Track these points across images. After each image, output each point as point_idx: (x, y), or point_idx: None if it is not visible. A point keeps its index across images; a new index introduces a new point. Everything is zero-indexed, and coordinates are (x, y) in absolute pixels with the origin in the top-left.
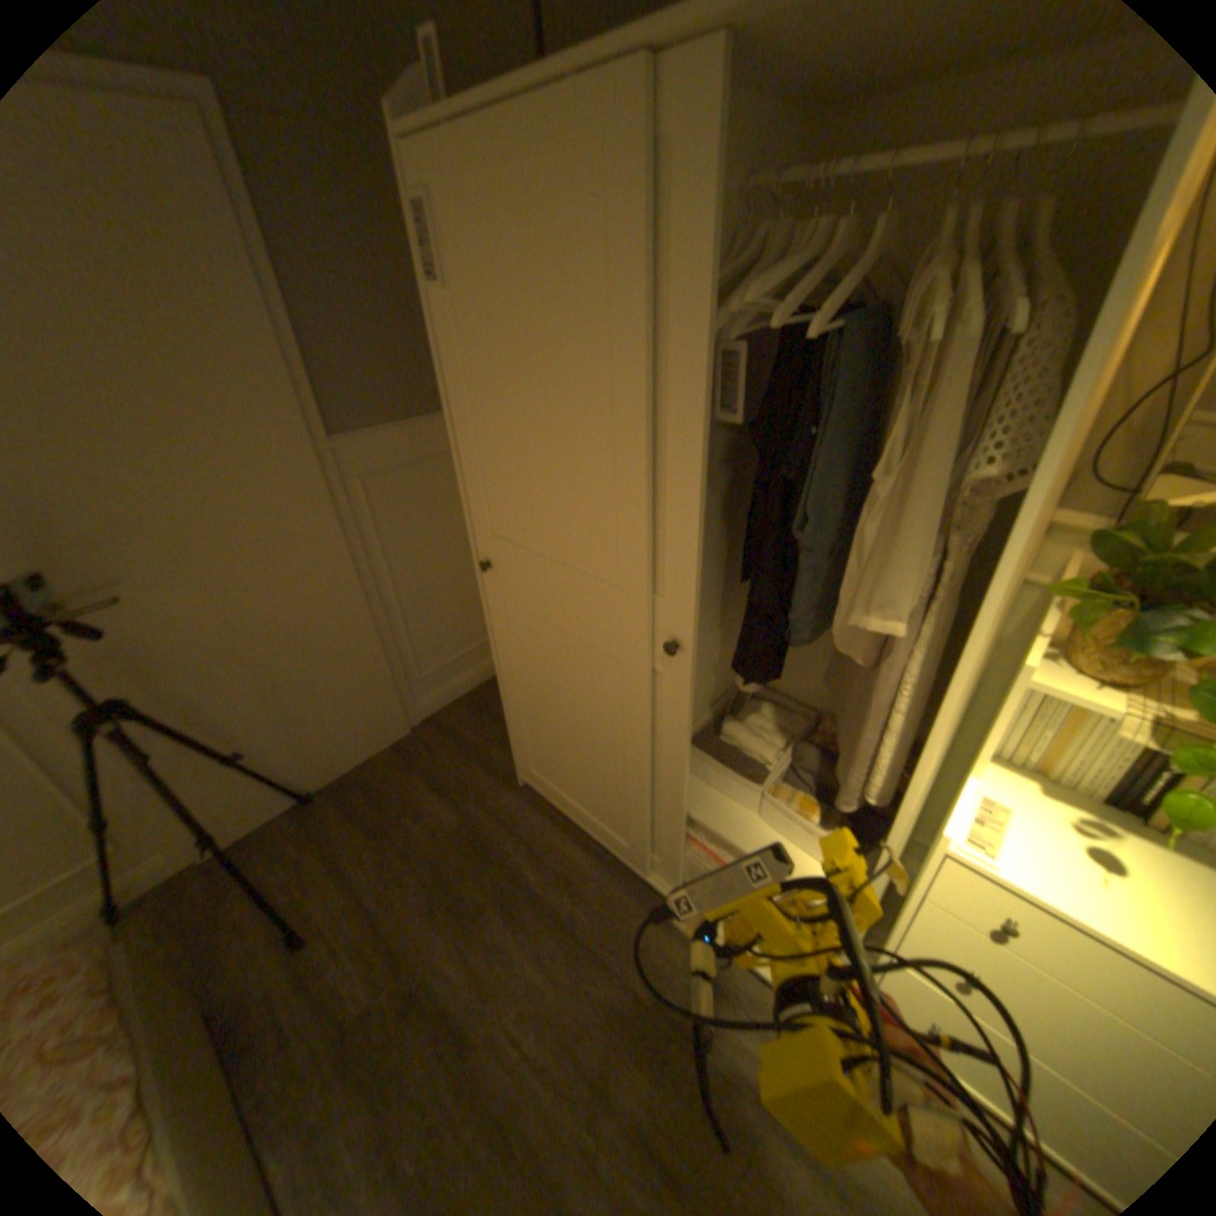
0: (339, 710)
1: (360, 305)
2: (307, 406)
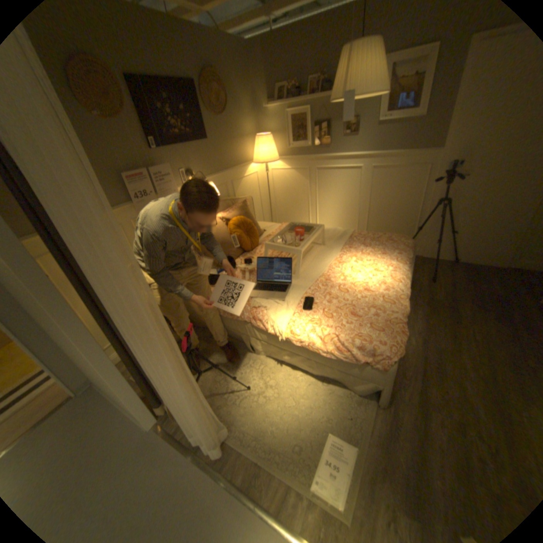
0: (491, 242)
1: None
2: None
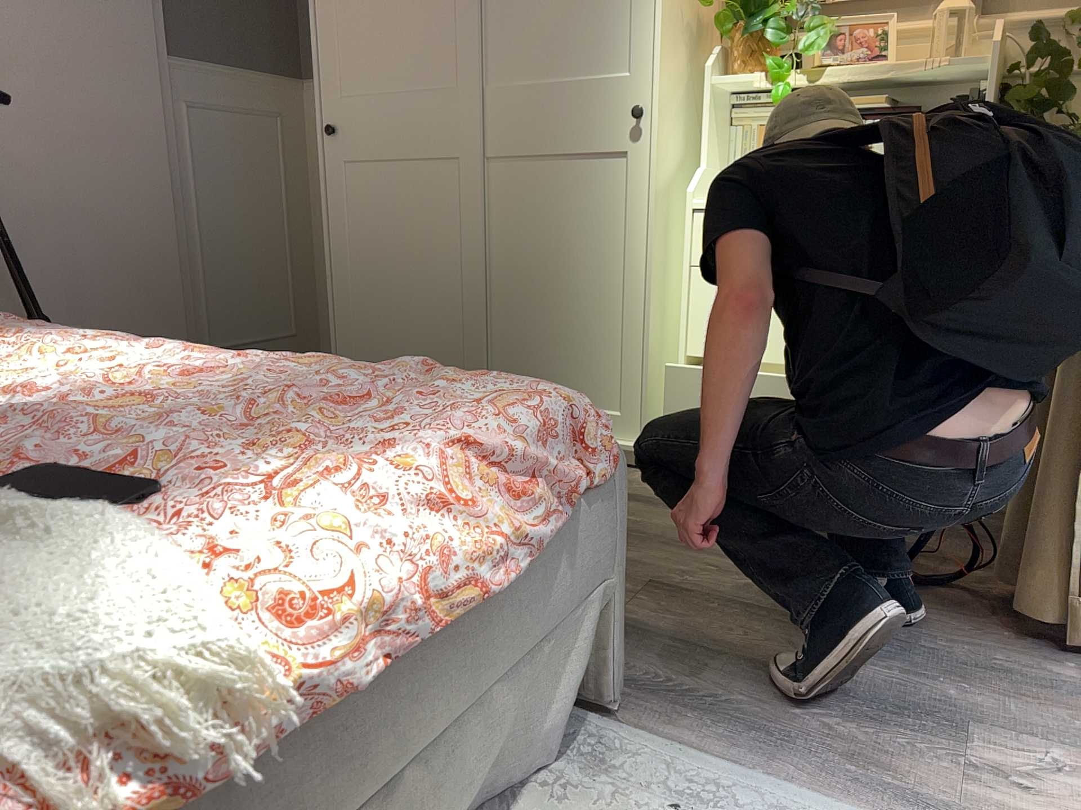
0: None
1: None
2: (159, 24)
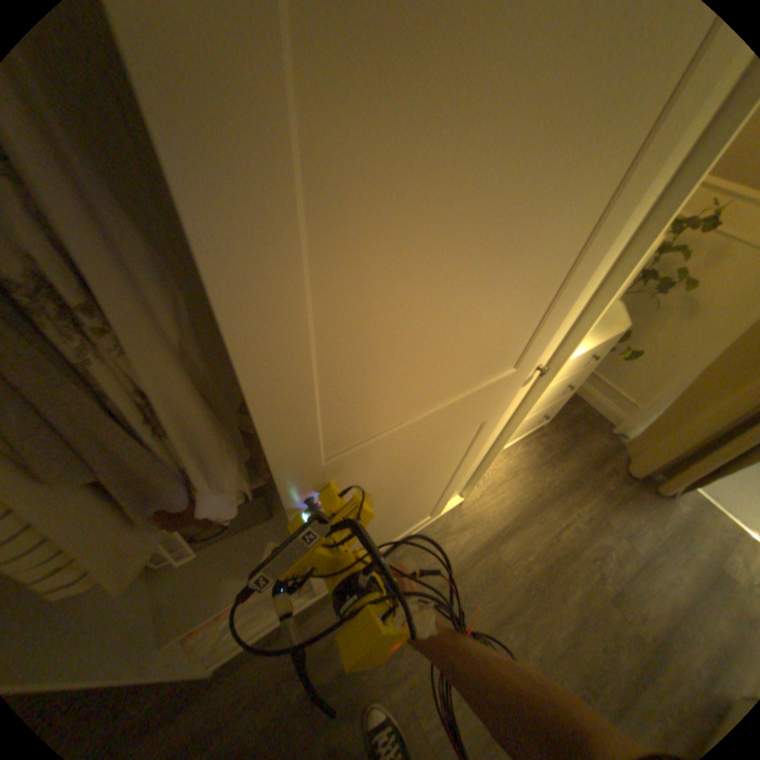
0: None
1: None
2: None
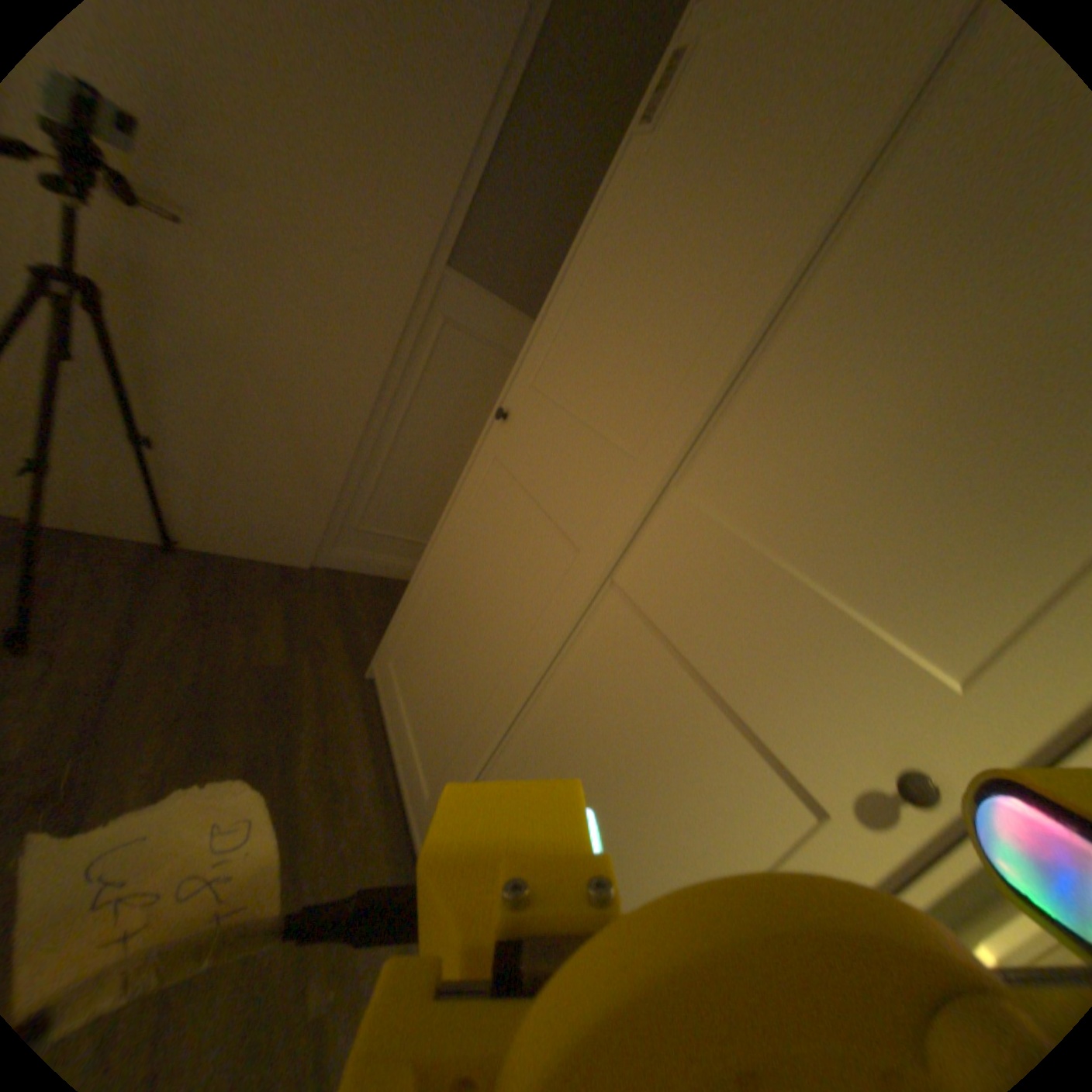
0: (267, 492)
1: (543, 194)
2: (447, 226)
